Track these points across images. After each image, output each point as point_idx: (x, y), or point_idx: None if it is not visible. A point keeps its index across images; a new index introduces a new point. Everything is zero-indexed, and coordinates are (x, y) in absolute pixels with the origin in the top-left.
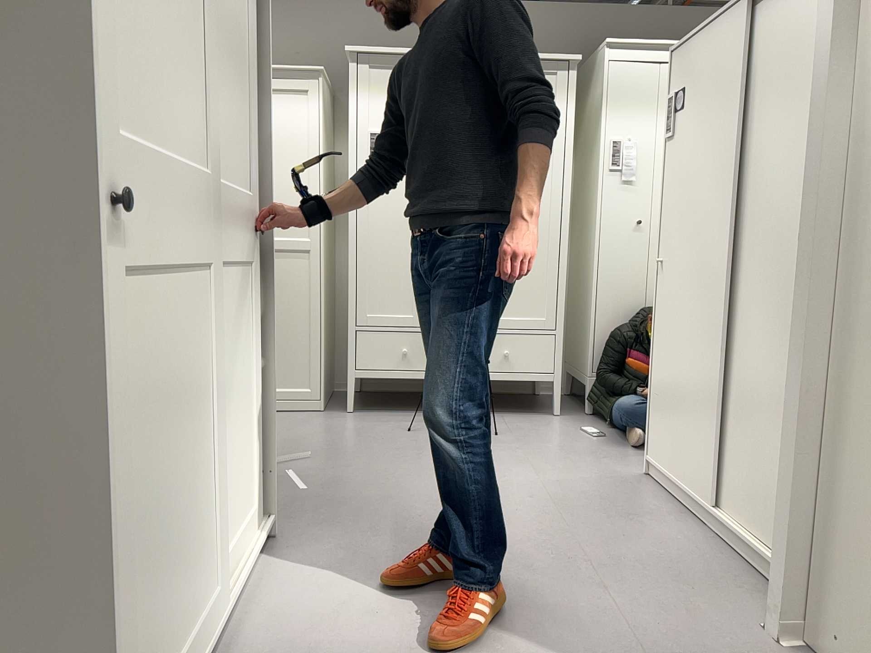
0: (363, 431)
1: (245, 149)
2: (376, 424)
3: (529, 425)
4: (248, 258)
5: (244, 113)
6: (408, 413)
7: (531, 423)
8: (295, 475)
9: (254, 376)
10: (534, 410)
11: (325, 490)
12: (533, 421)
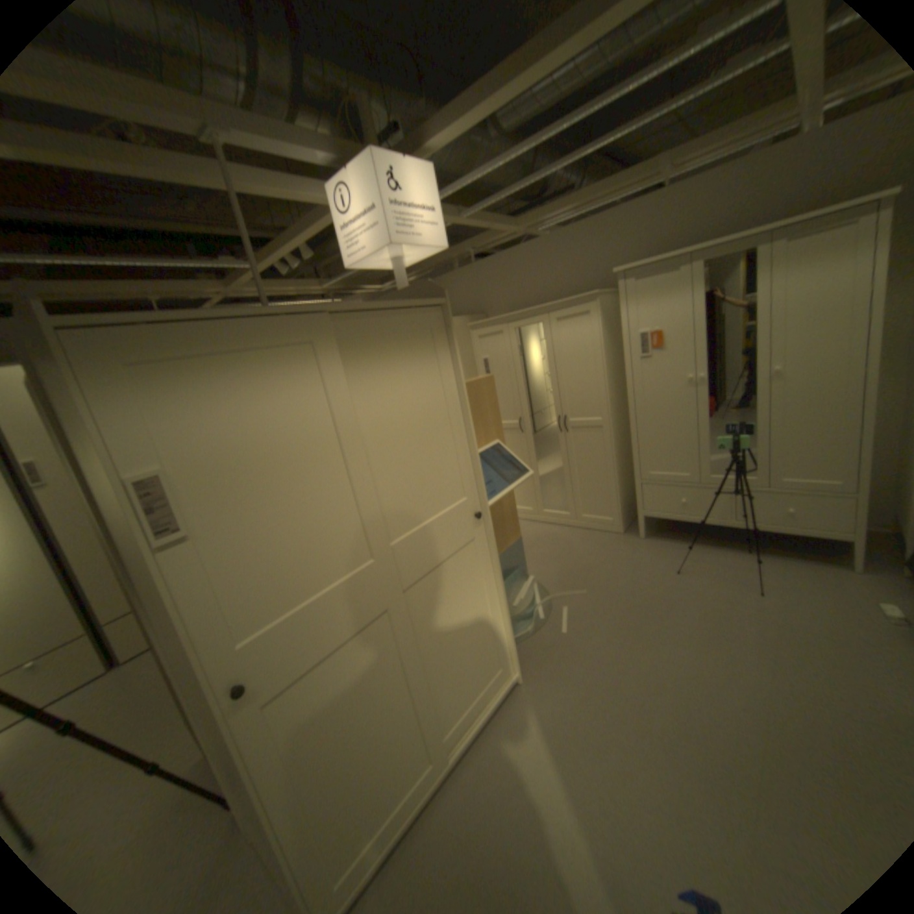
0: (641, 567)
1: (452, 477)
2: (656, 559)
3: (809, 586)
4: (466, 541)
5: (447, 454)
6: (690, 547)
7: (814, 583)
8: (568, 613)
9: (487, 602)
10: (830, 560)
11: (578, 638)
12: (818, 579)
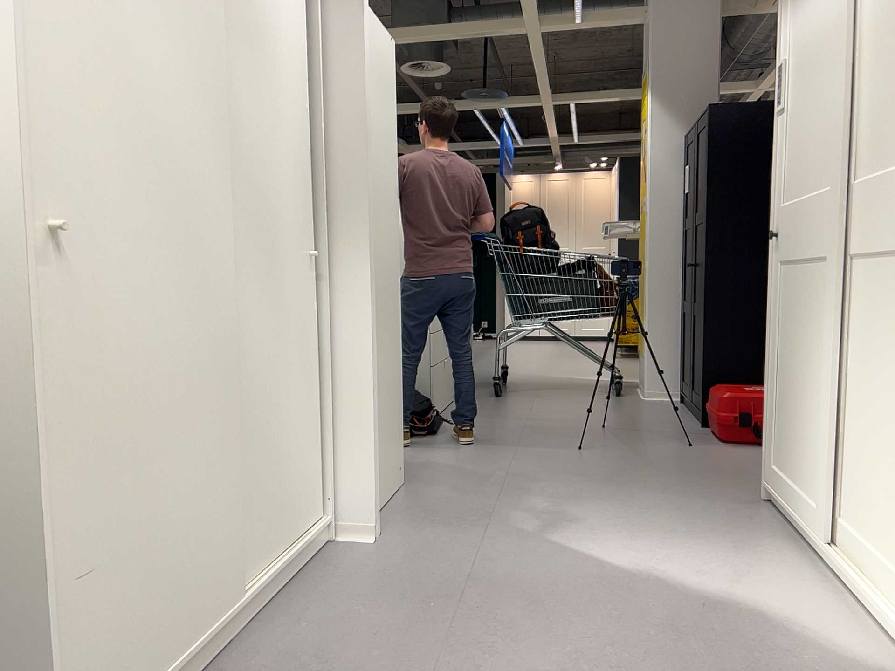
0: None
1: None
2: None
3: None
4: None
5: None
6: None
7: None
8: None
9: None
10: None
11: None
12: None
